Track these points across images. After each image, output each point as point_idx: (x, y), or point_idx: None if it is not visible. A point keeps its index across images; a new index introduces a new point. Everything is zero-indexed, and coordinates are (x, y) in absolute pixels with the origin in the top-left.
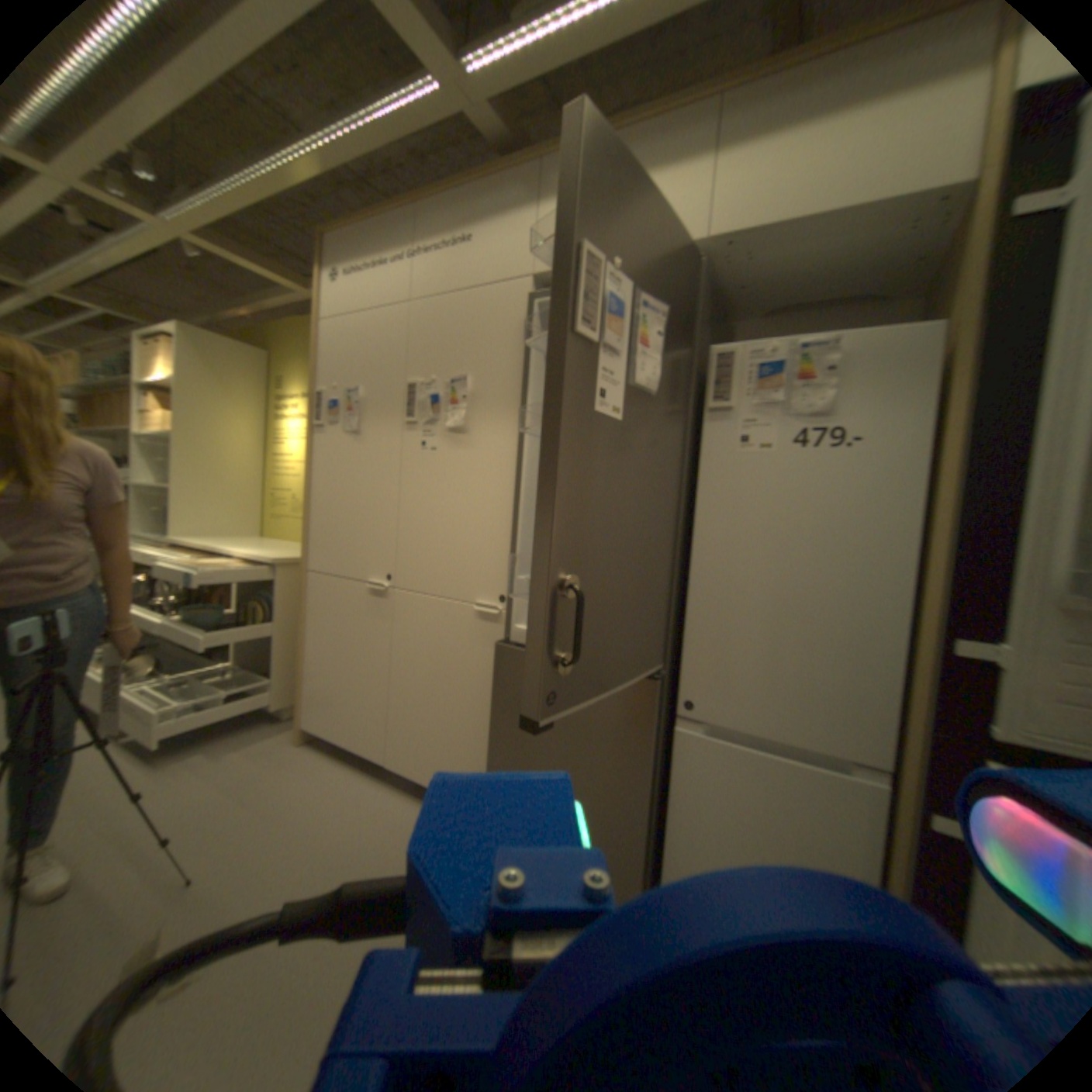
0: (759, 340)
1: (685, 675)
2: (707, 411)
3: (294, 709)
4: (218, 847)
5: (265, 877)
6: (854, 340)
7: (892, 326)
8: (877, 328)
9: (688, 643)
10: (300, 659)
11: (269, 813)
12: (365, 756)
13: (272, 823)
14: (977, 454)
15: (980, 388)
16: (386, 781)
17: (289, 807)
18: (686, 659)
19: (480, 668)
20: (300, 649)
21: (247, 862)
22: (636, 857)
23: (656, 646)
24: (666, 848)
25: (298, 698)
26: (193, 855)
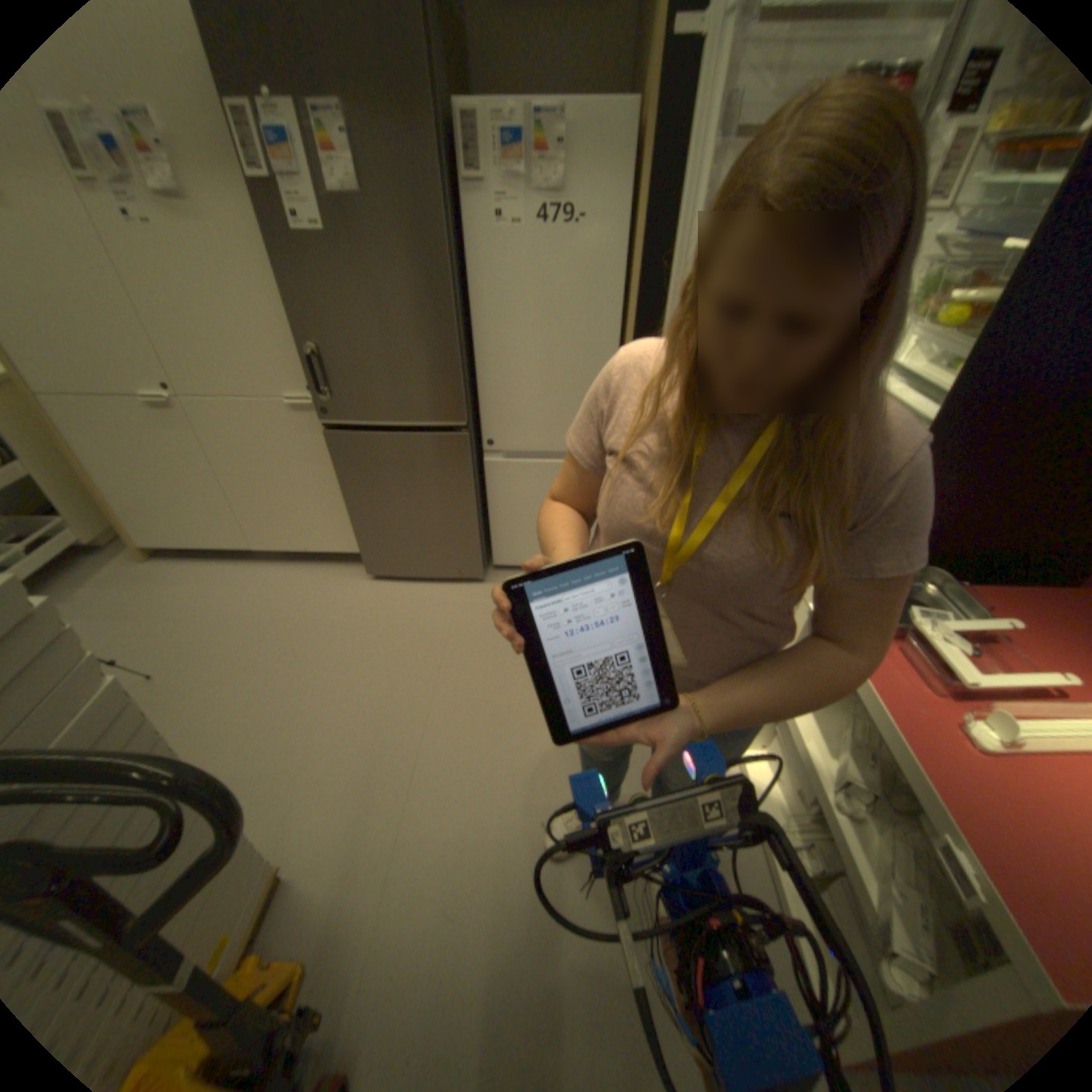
0: (497, 100)
1: (484, 423)
2: (461, 178)
3: (109, 533)
4: (147, 650)
5: (210, 650)
6: (575, 112)
7: (603, 98)
8: (592, 99)
9: (482, 400)
10: (95, 488)
11: (170, 615)
12: (228, 547)
13: (181, 620)
14: (651, 240)
15: (656, 178)
16: (258, 559)
17: (185, 605)
18: (483, 412)
19: (313, 453)
20: (89, 479)
21: (186, 648)
22: (474, 543)
23: (461, 409)
24: (491, 531)
25: (118, 524)
26: (131, 662)
